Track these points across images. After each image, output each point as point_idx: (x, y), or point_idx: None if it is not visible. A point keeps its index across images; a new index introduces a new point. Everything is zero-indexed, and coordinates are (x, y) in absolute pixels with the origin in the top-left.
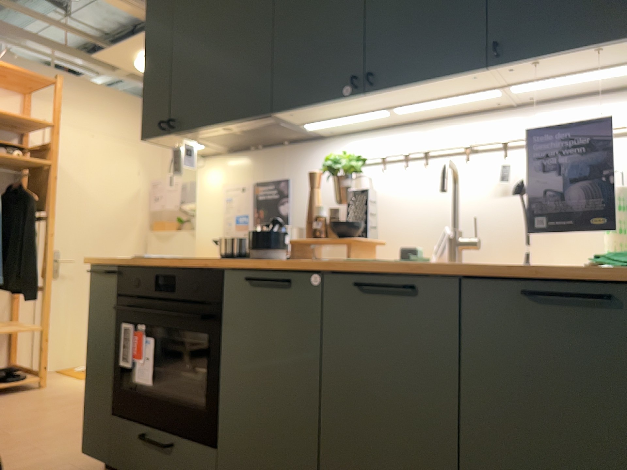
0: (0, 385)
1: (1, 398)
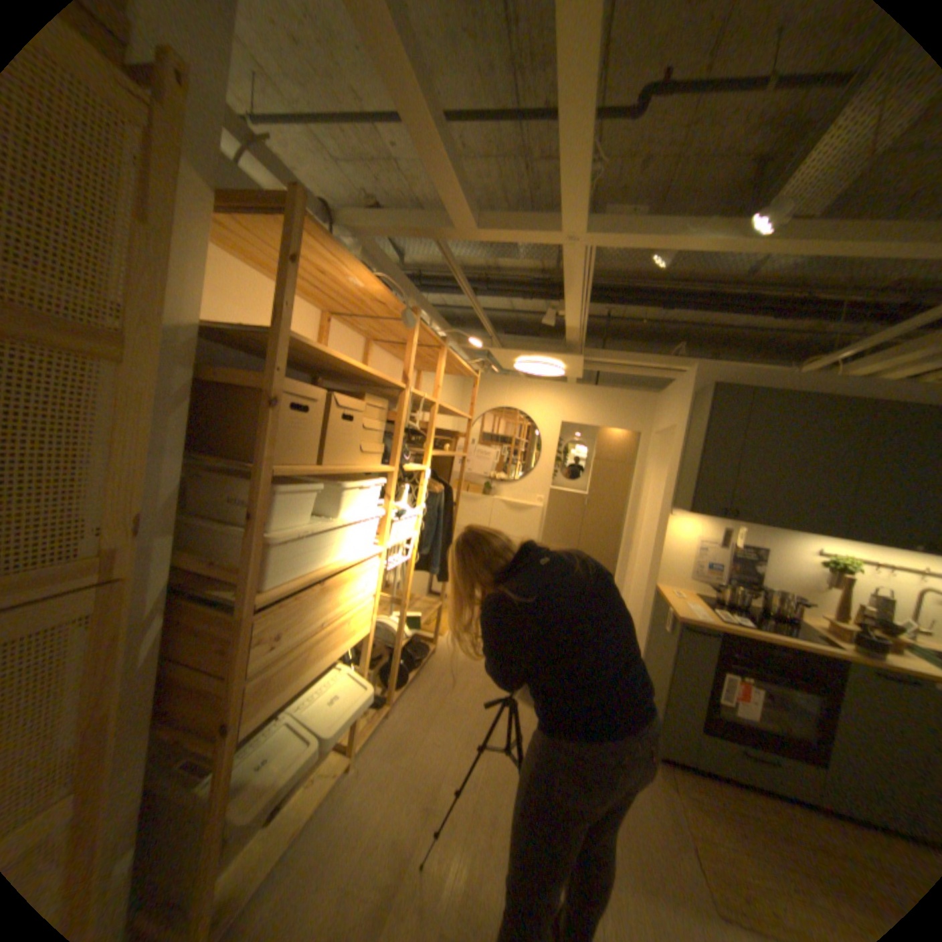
0: (424, 660)
1: (427, 672)
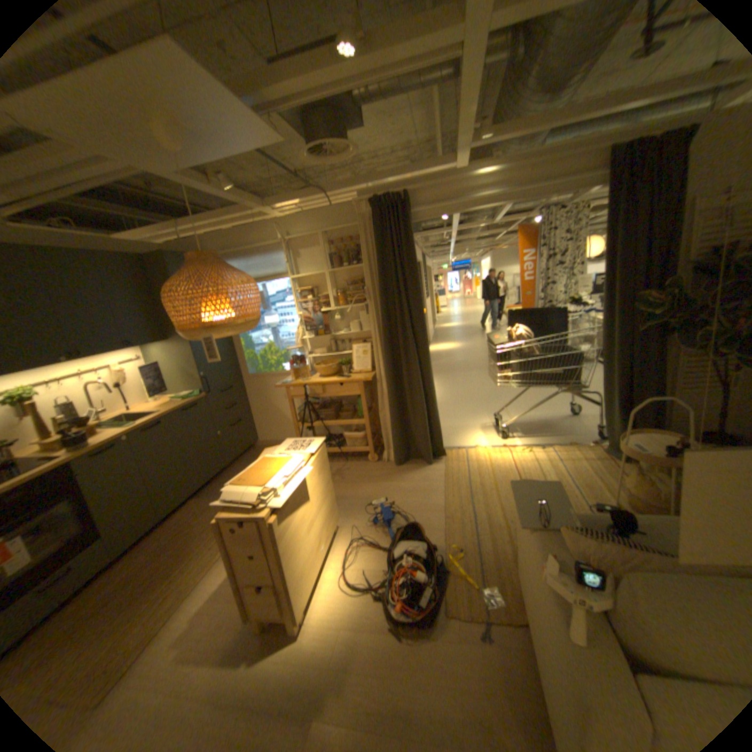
0: None
1: None
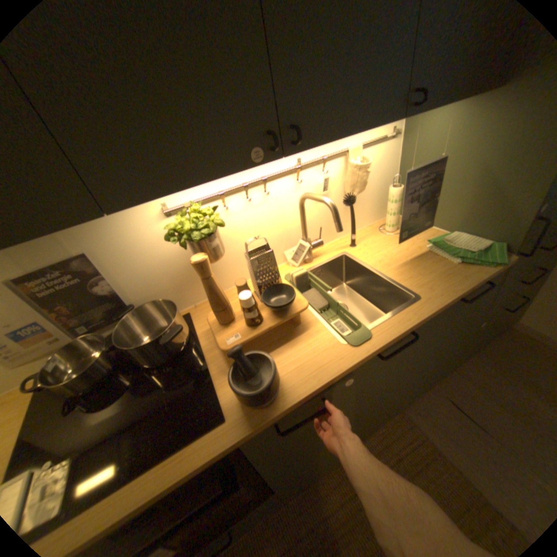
0: None
1: None
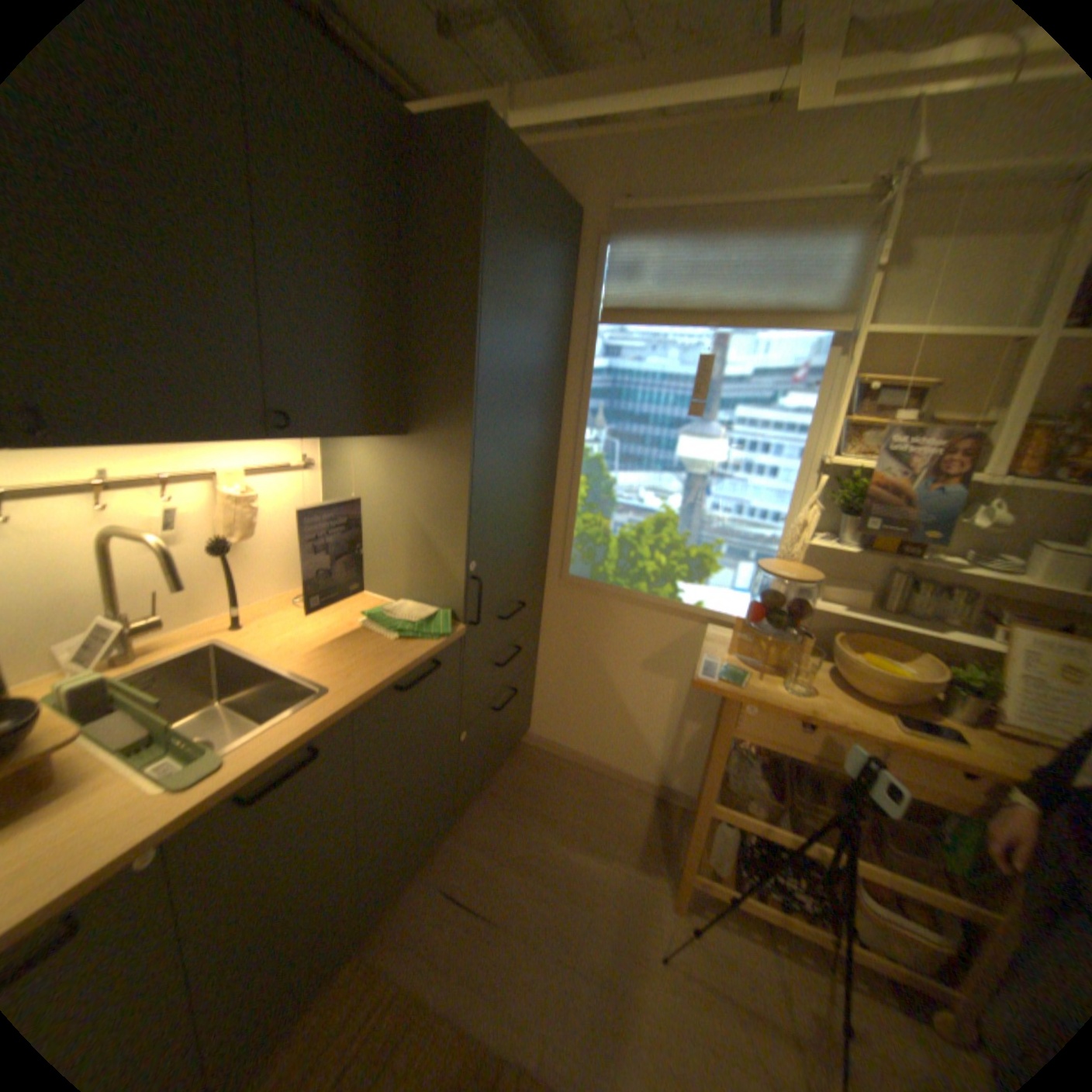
0: None
1: None
